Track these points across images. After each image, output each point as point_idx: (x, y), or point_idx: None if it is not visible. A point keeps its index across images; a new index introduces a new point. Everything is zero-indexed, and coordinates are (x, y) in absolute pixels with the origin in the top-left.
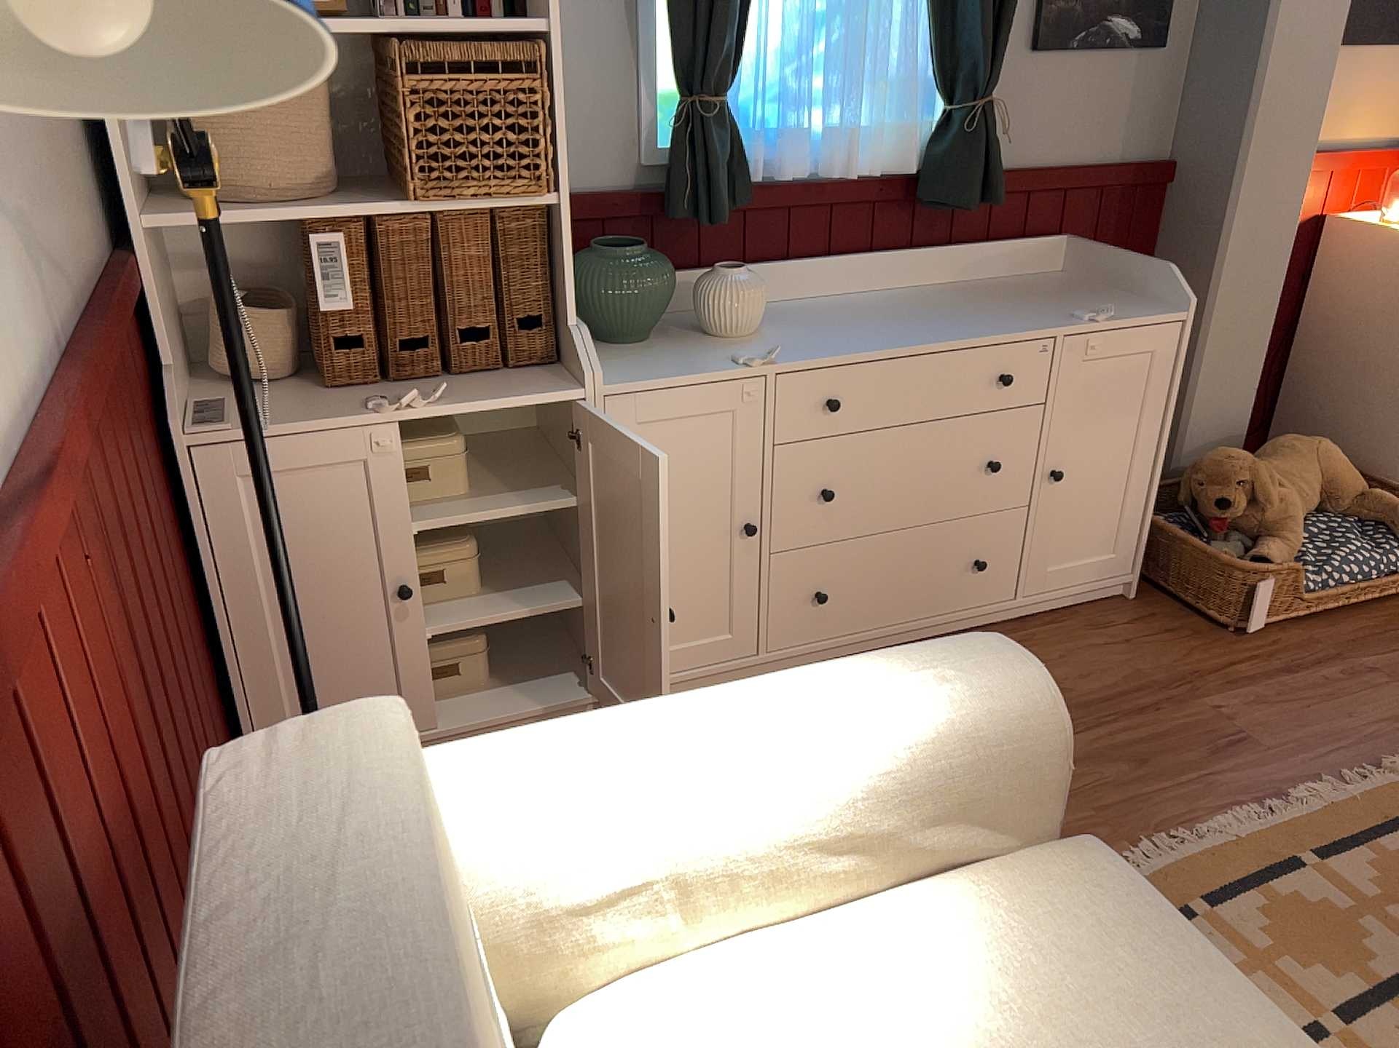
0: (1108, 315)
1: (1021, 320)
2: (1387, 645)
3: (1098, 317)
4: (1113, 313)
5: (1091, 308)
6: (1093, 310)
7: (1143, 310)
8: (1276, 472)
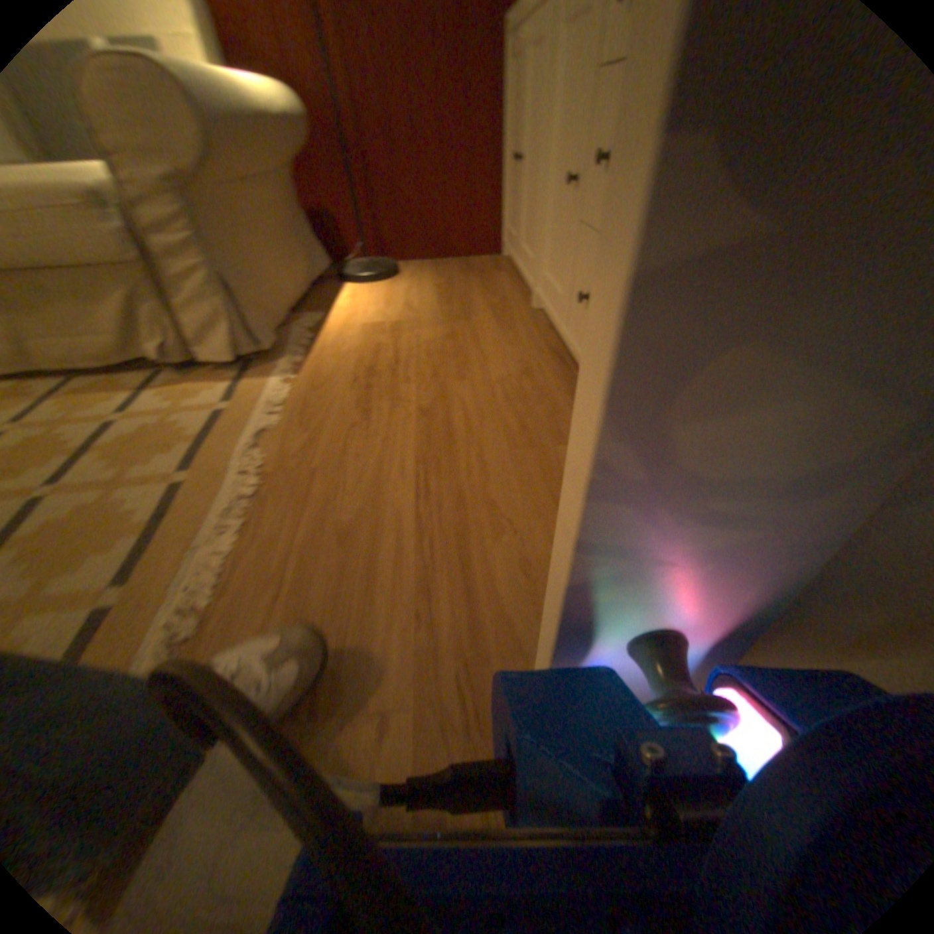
0: None
1: None
2: None
3: None
4: None
5: None
6: None
7: None
8: None
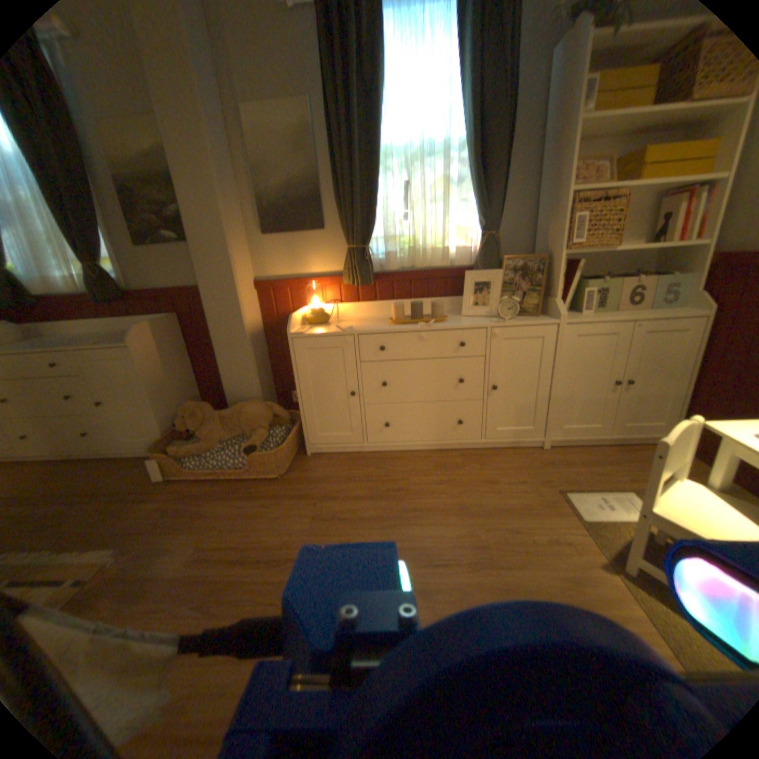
0: (101, 343)
1: (75, 344)
2: (197, 501)
3: (92, 344)
4: (93, 342)
5: (104, 340)
6: (108, 341)
7: (118, 342)
8: (220, 415)
